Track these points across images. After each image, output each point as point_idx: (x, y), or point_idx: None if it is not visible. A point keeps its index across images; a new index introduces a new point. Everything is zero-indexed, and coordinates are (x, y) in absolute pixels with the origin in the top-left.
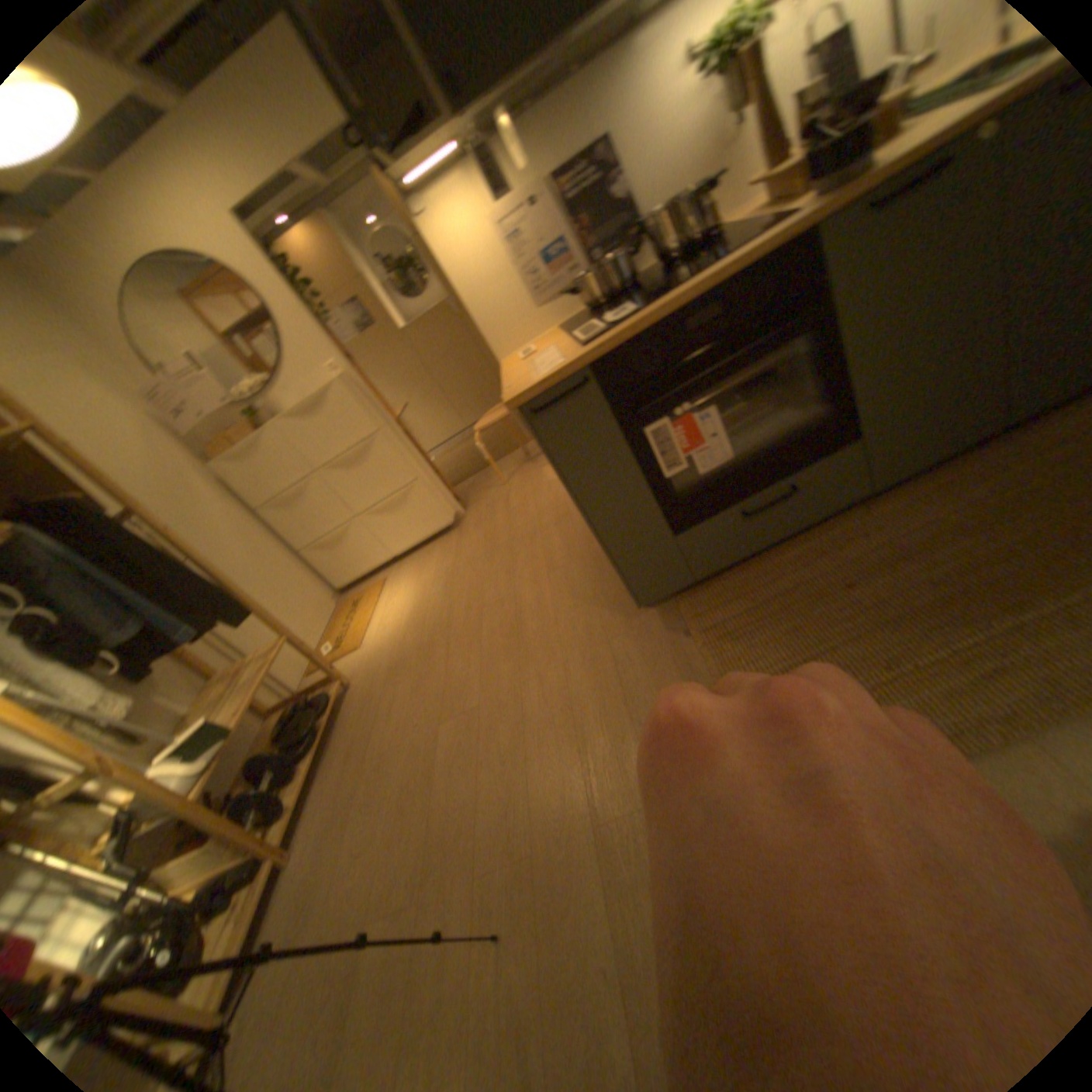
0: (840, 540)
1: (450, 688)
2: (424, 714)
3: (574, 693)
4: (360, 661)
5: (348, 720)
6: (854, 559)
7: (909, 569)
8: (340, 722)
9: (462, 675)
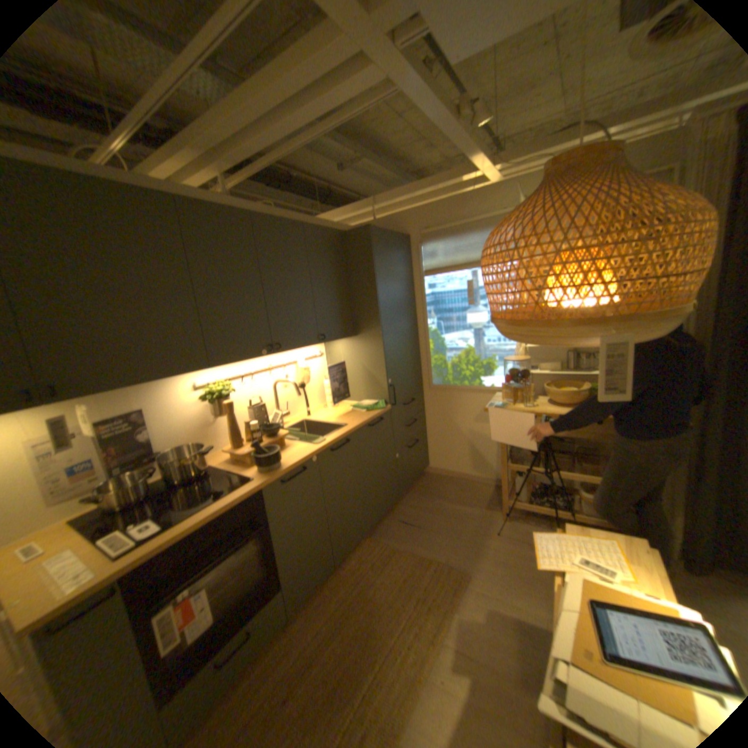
0: (272, 663)
1: None
2: None
3: None
4: None
5: None
6: (282, 678)
7: (312, 675)
8: None
9: None
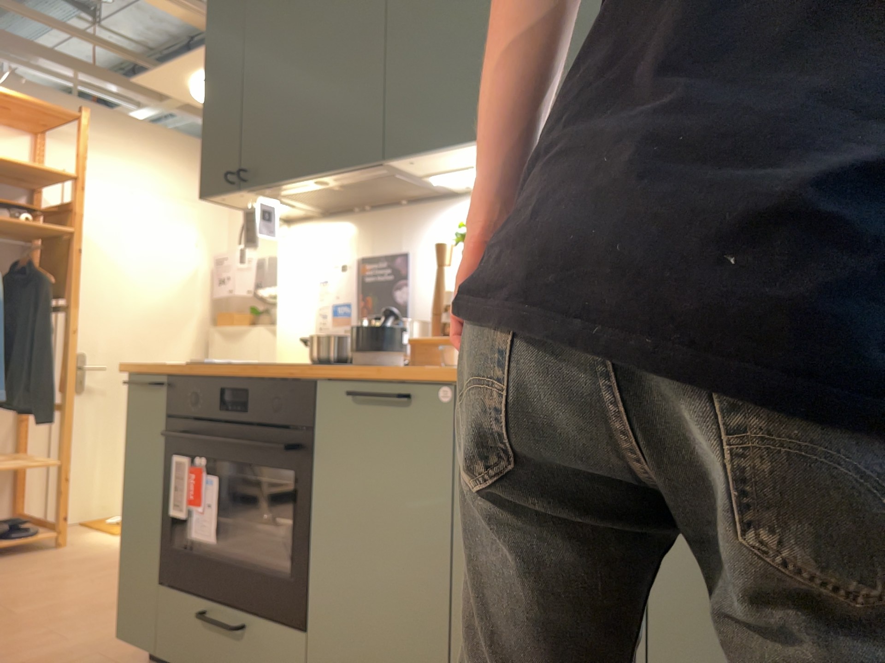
0: None
1: (39, 596)
2: (4, 594)
3: (13, 659)
4: (90, 543)
5: (6, 562)
6: None
7: None
8: (4, 560)
9: (56, 596)
